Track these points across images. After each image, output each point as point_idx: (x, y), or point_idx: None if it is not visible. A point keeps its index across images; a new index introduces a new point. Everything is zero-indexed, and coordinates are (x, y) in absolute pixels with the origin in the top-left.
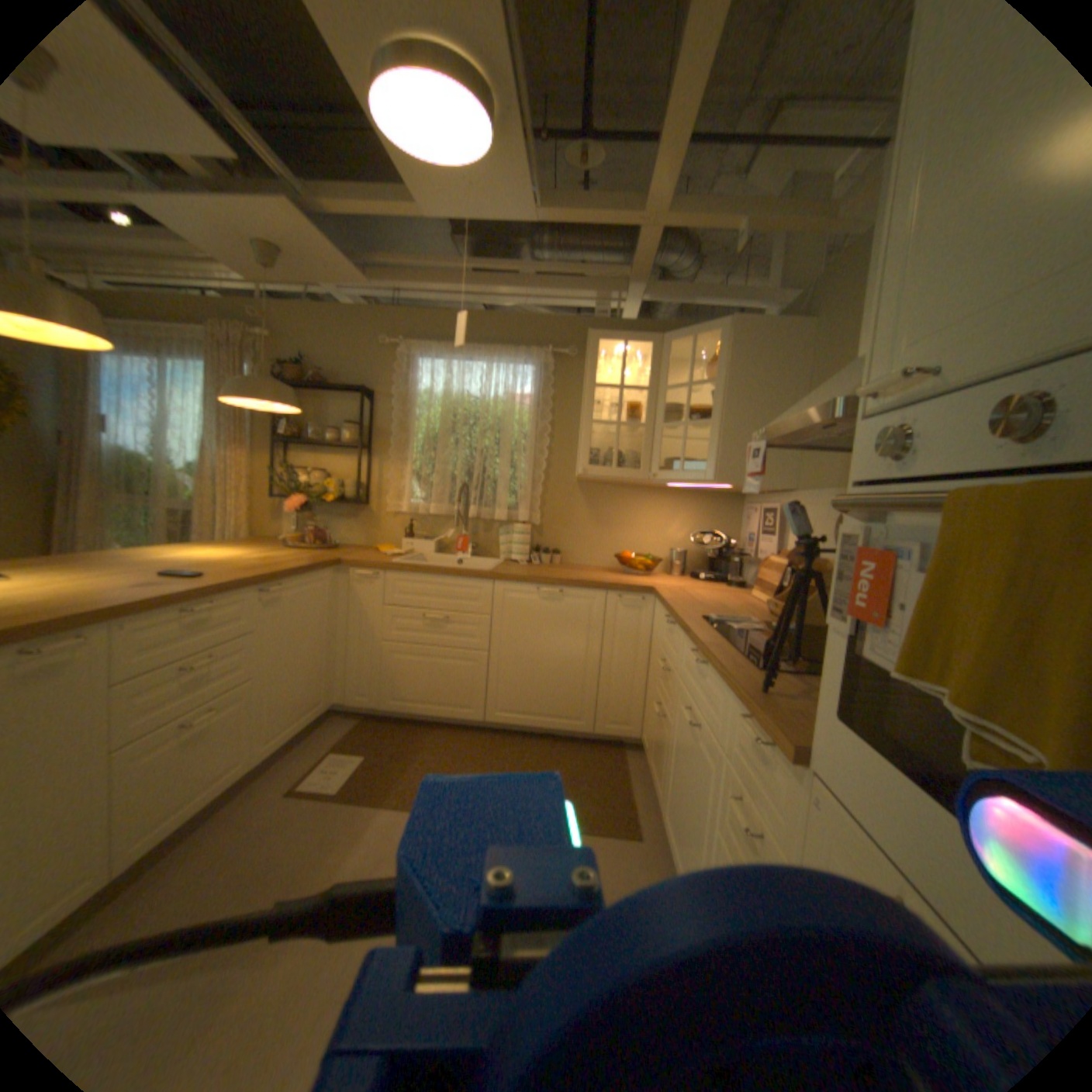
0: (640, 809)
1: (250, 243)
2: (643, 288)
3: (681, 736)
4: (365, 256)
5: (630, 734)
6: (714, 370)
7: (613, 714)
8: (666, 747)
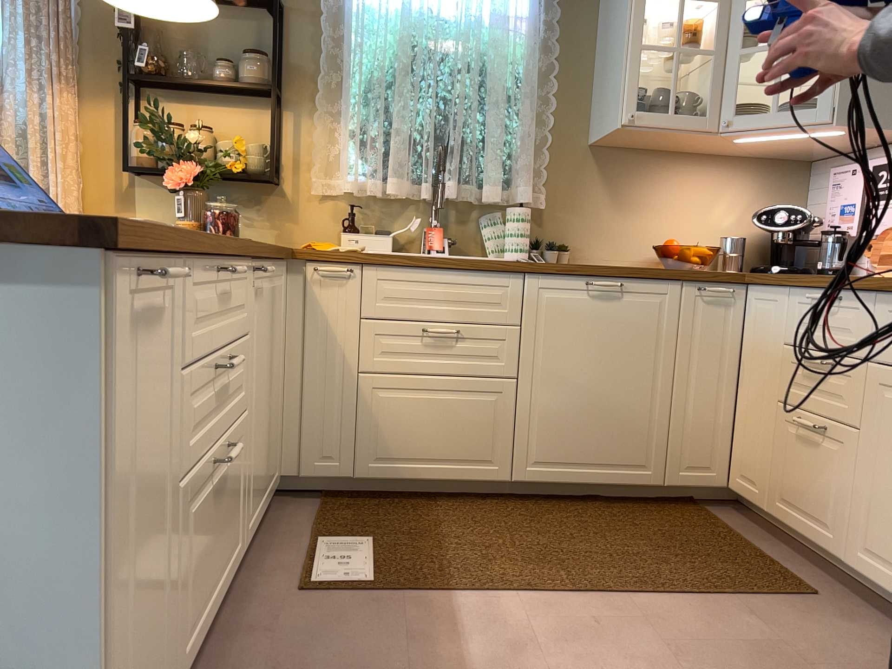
0: (780, 562)
1: None
2: None
3: None
4: None
5: (714, 479)
6: None
7: (691, 454)
8: (840, 465)
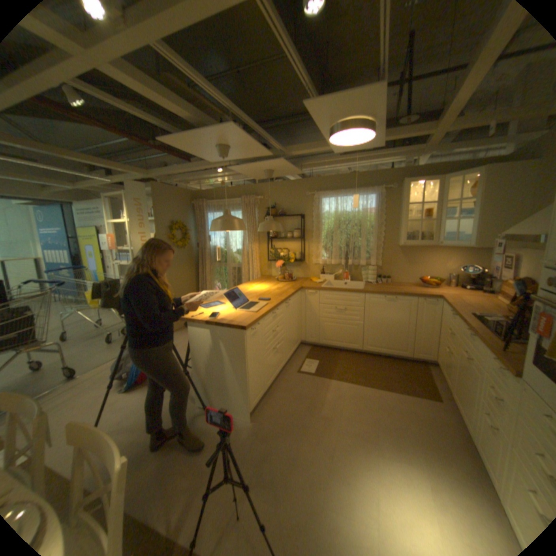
0: (440, 390)
1: (263, 171)
2: (432, 150)
3: (462, 363)
4: (301, 162)
5: (432, 359)
6: (475, 190)
7: (423, 350)
8: (454, 366)
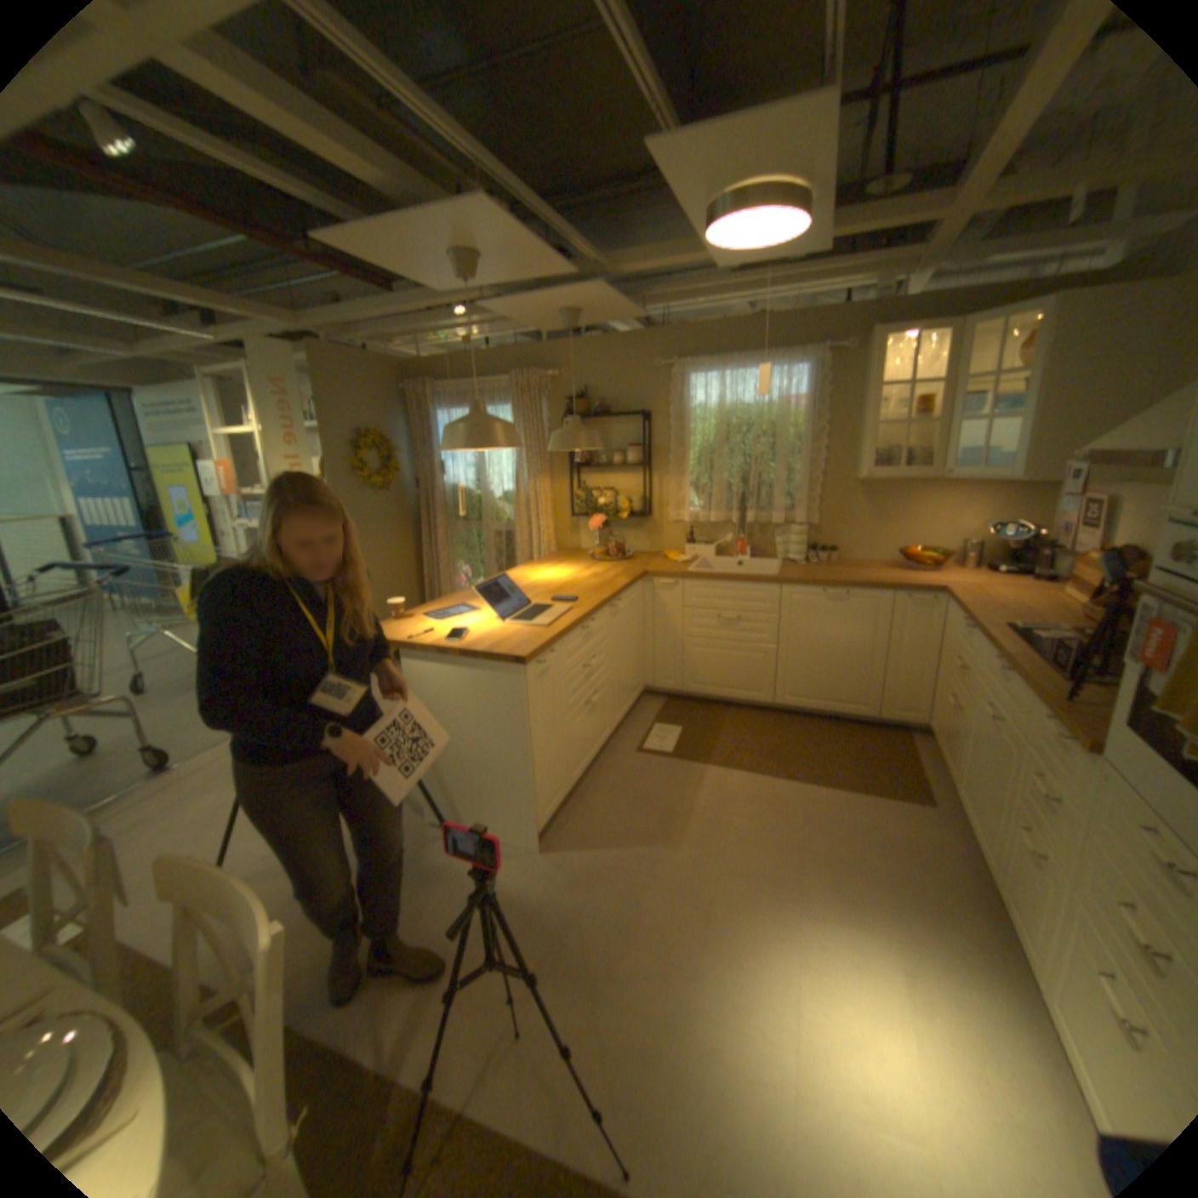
0: (932, 784)
1: (557, 312)
2: (938, 259)
3: (981, 727)
4: (642, 291)
5: (919, 720)
6: (1030, 352)
7: (900, 702)
8: (963, 734)
